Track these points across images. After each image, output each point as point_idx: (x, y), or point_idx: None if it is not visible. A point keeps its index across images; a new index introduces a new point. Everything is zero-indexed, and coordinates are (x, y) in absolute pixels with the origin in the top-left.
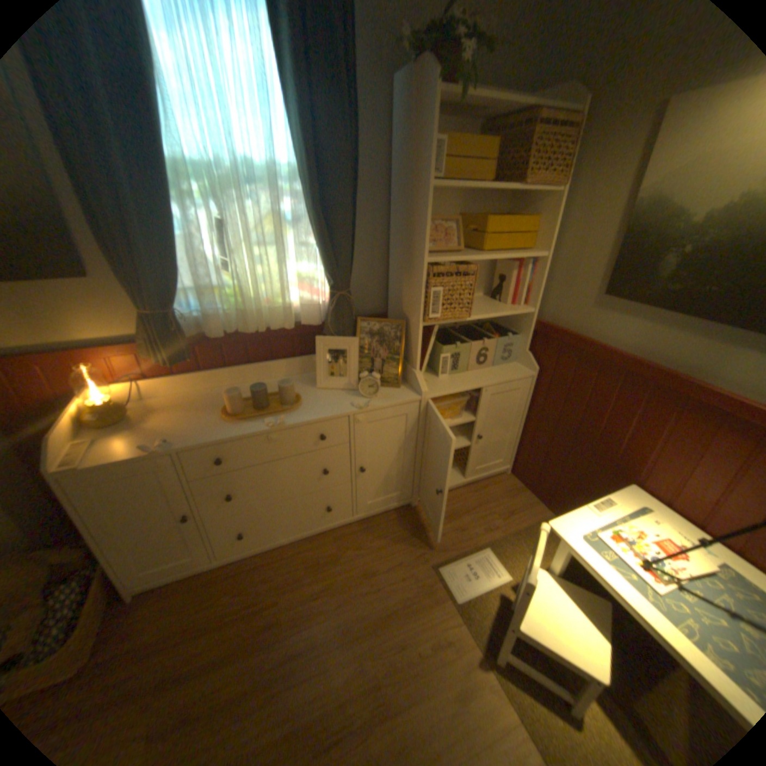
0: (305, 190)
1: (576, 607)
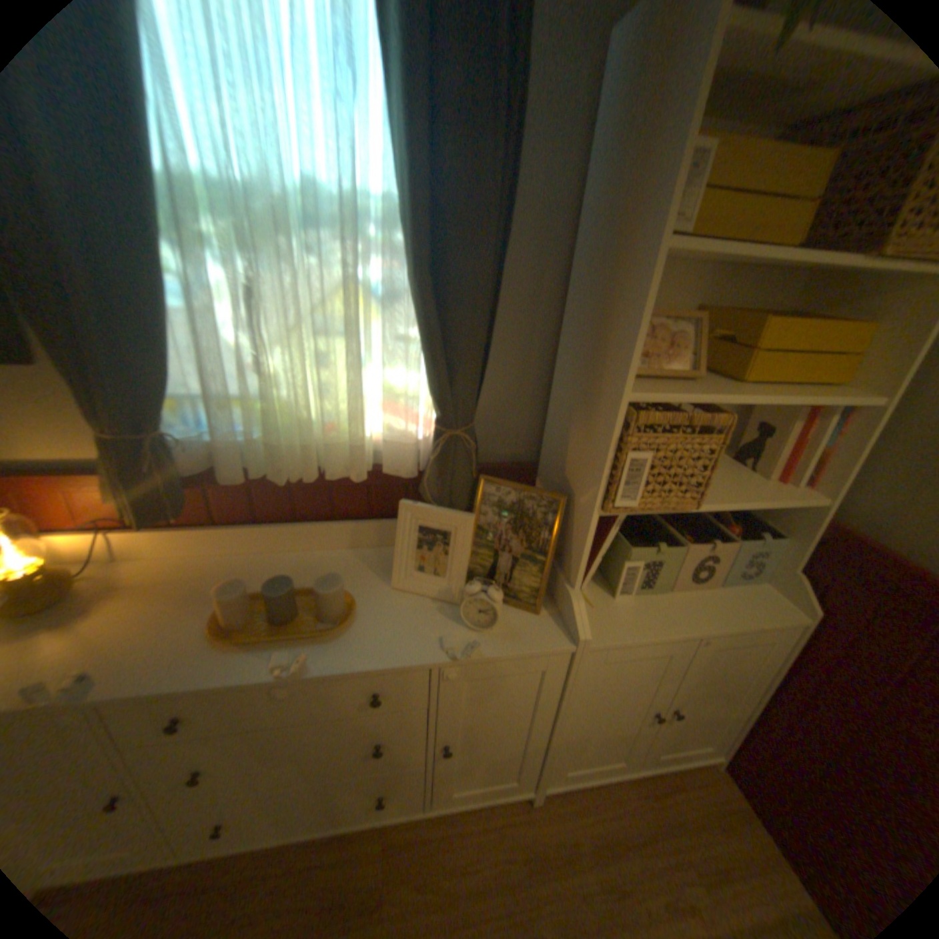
0: (406, 241)
1: None
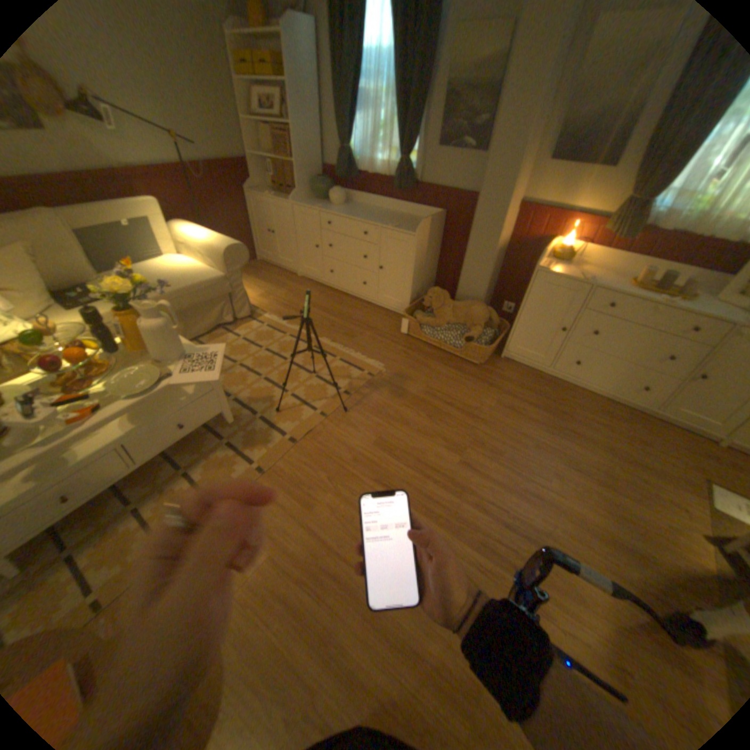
0: None
1: None
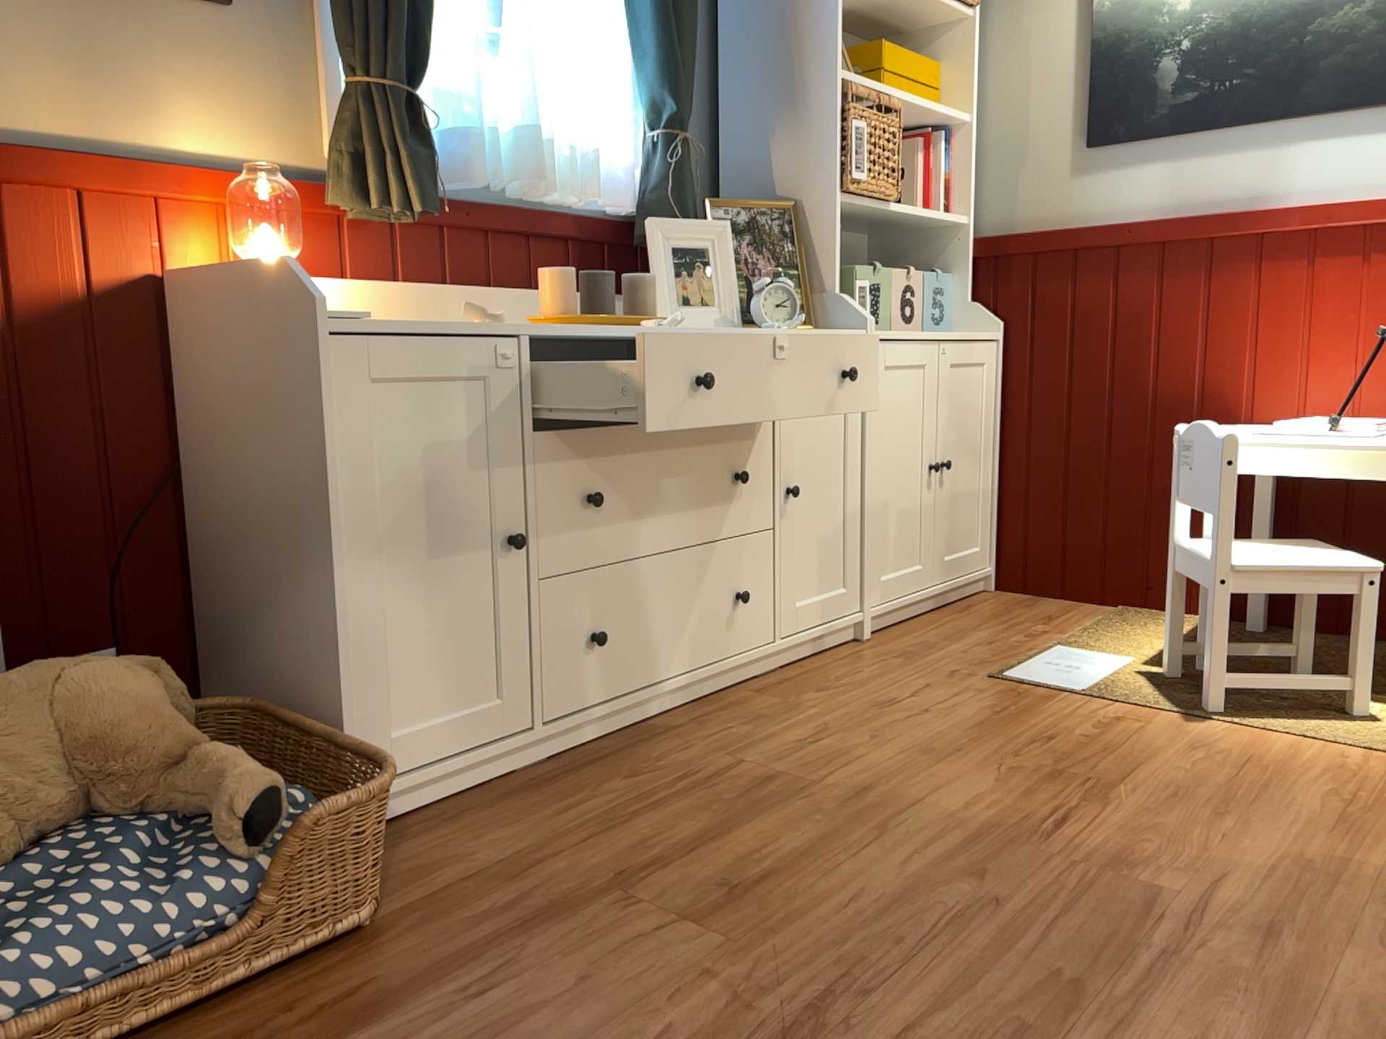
0: None
1: (1275, 546)
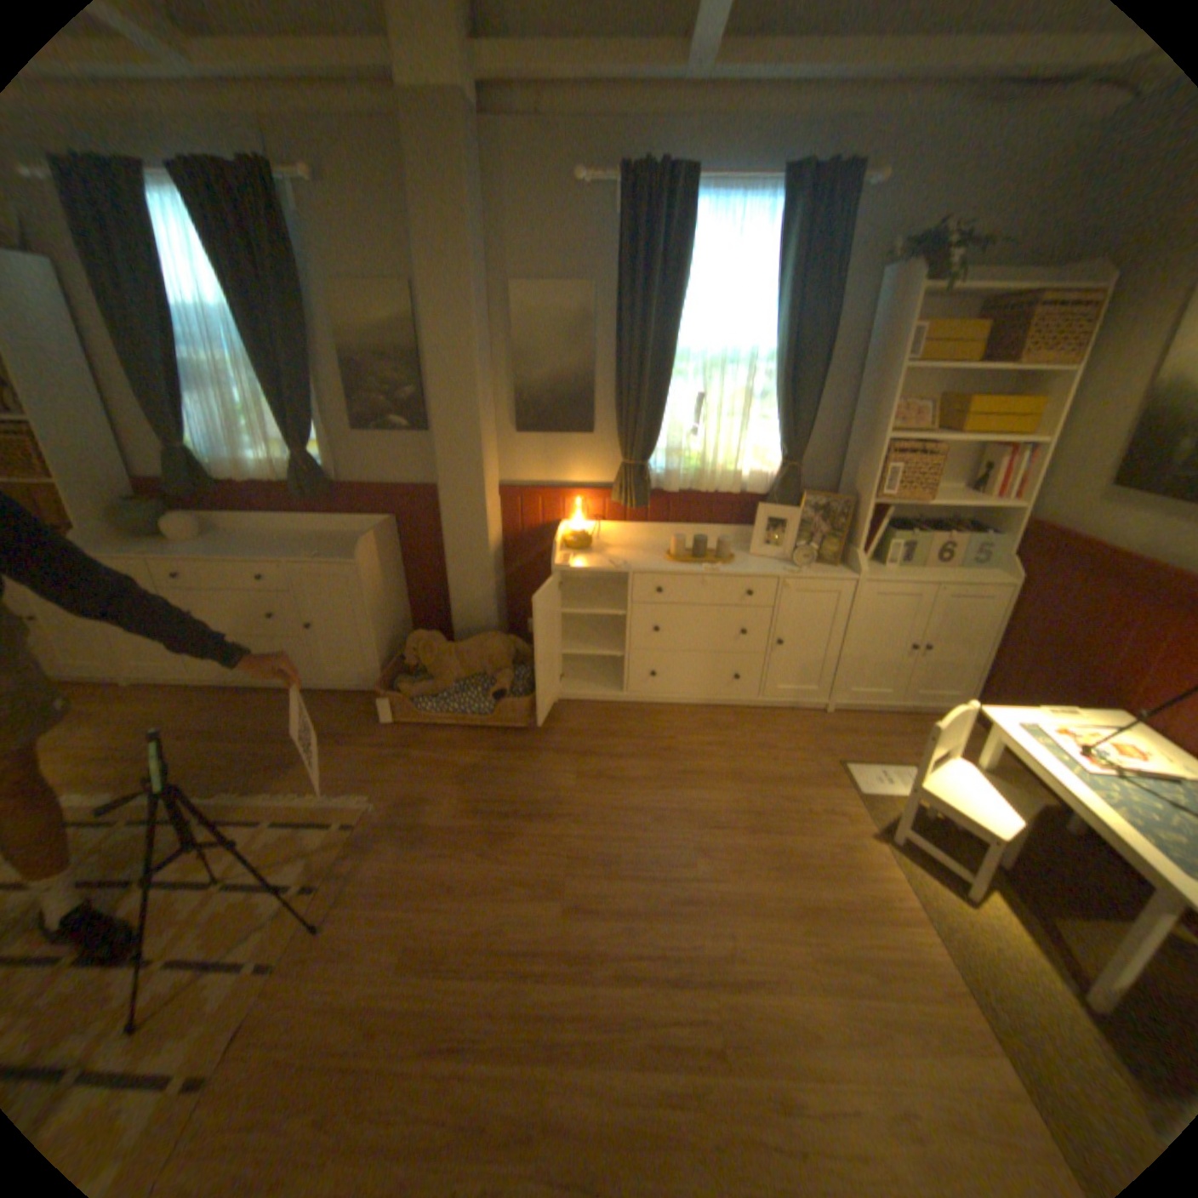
0: (778, 370)
1: (996, 794)
